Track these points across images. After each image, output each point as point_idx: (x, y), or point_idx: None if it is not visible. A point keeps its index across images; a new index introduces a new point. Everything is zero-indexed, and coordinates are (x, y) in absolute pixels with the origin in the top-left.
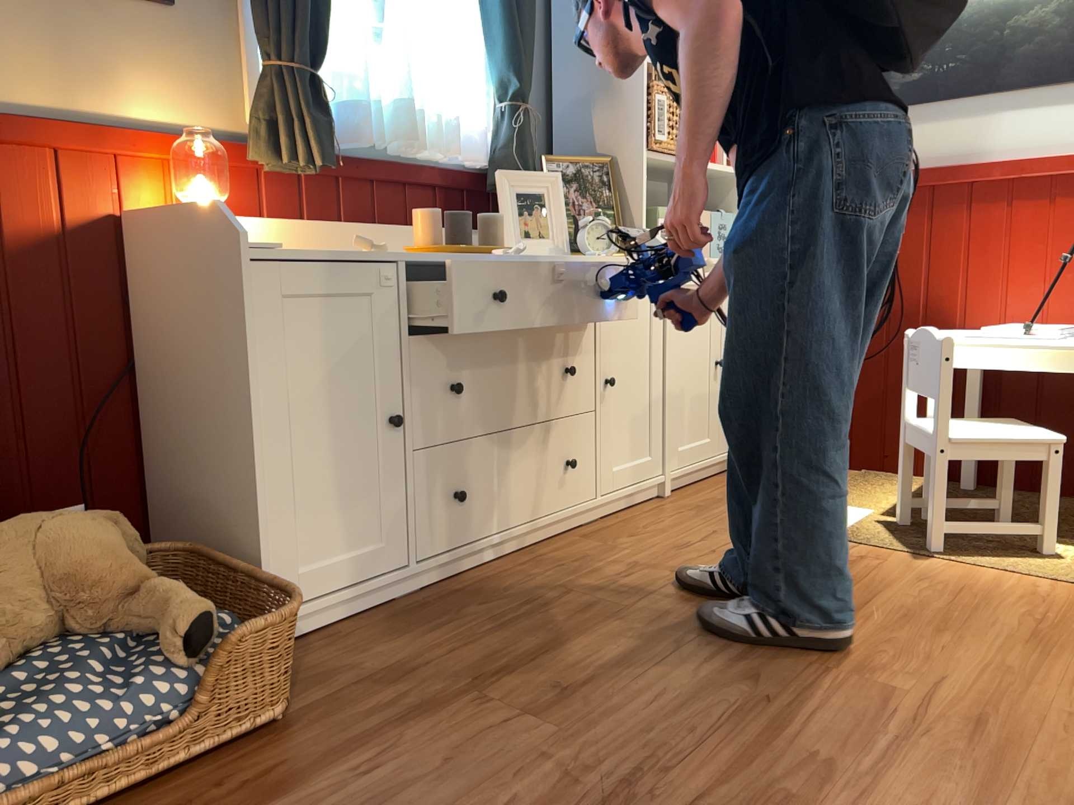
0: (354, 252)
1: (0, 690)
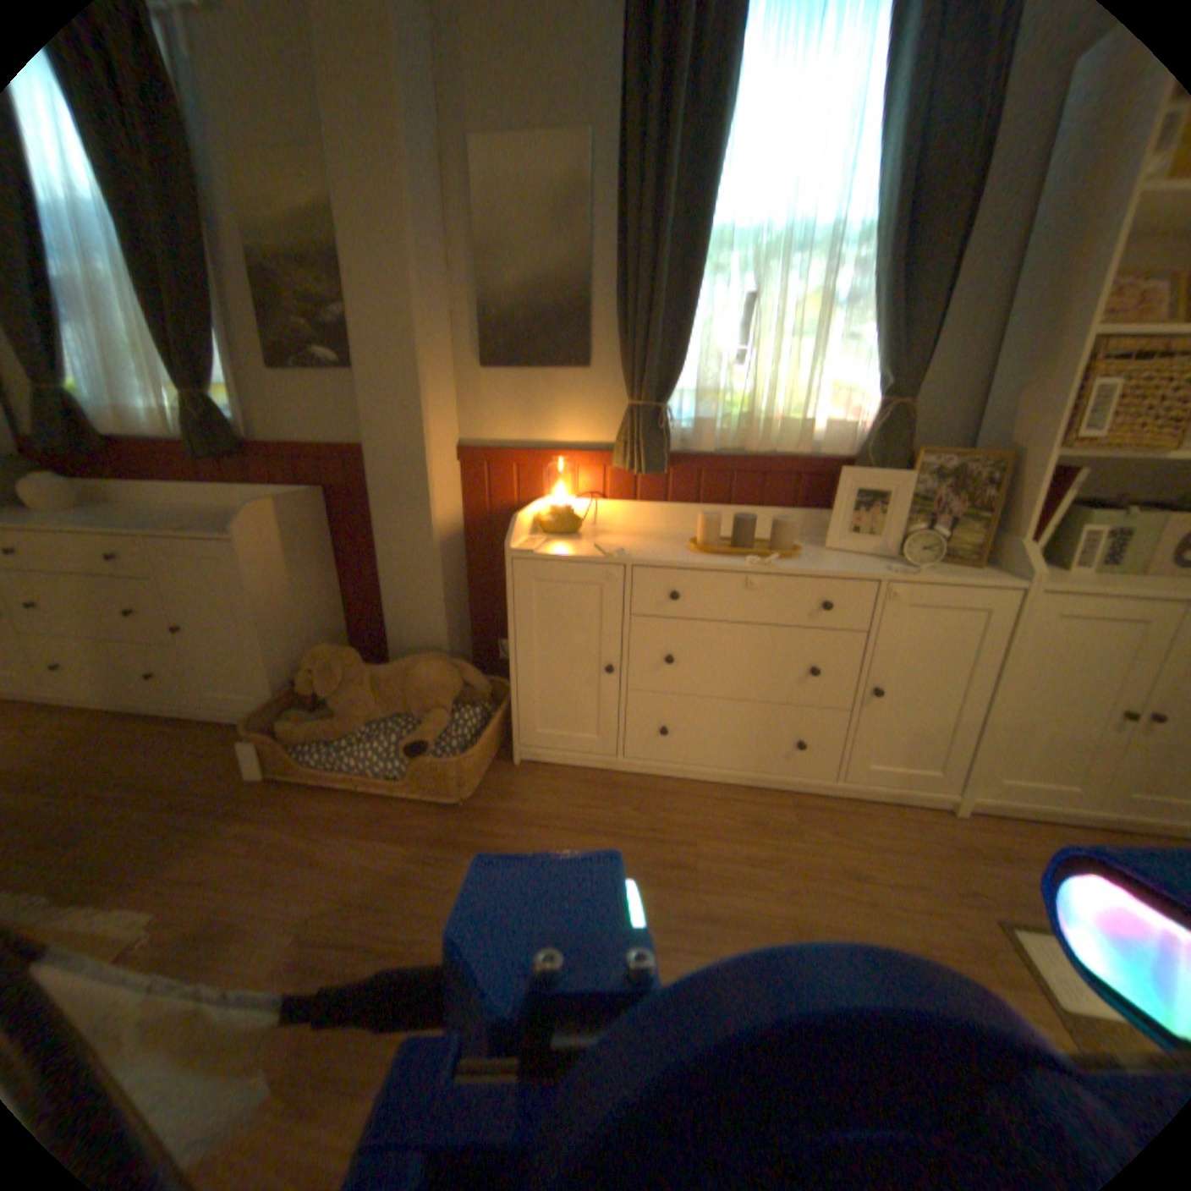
0: (606, 552)
1: (376, 728)
